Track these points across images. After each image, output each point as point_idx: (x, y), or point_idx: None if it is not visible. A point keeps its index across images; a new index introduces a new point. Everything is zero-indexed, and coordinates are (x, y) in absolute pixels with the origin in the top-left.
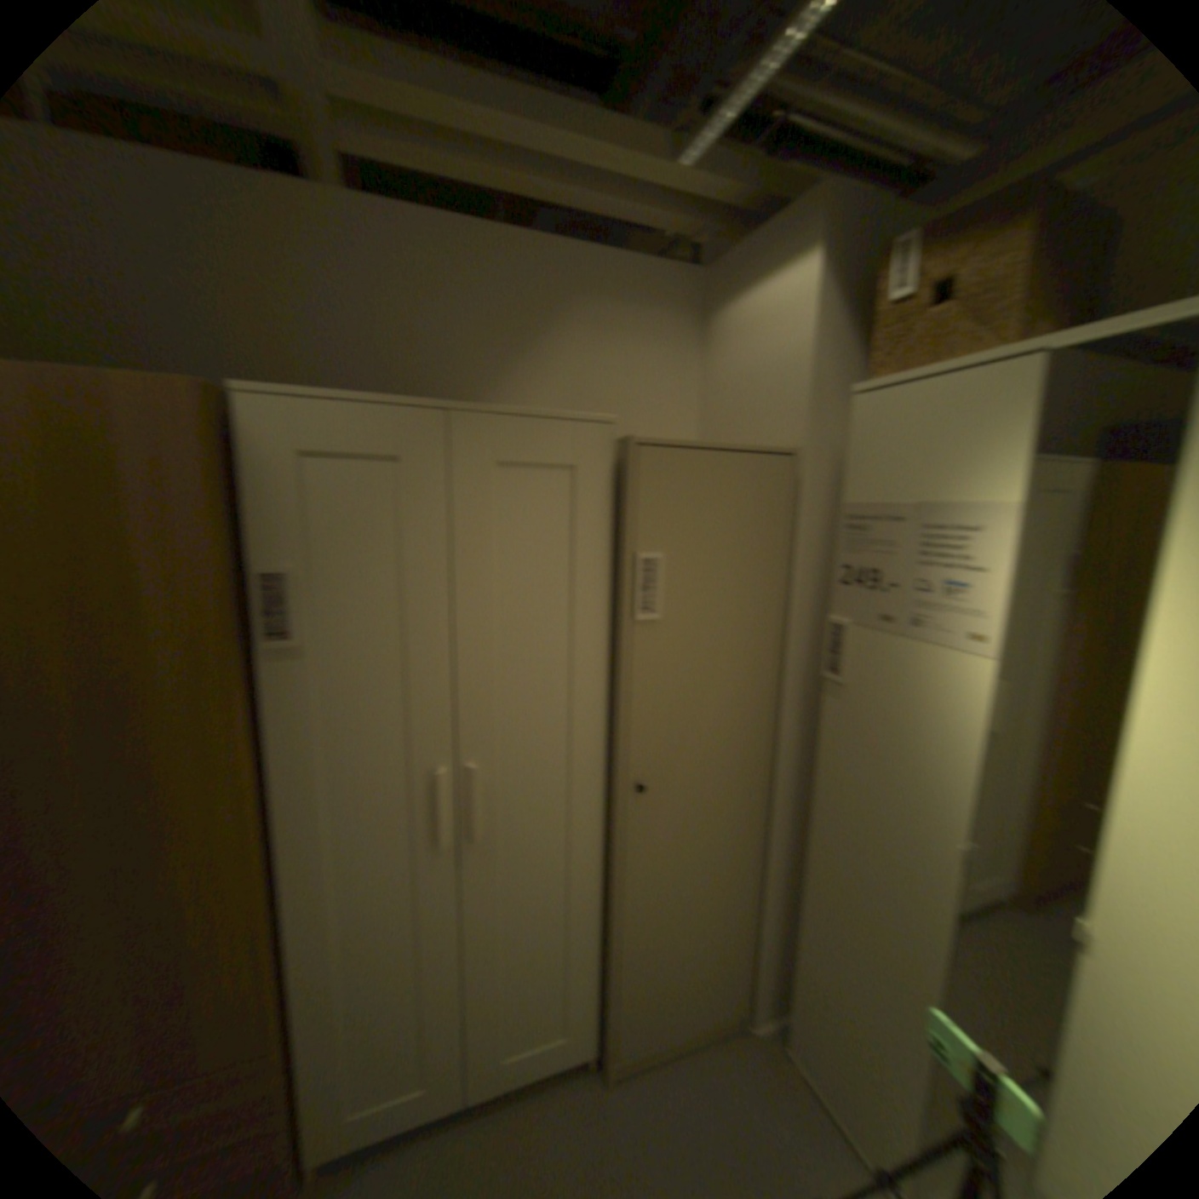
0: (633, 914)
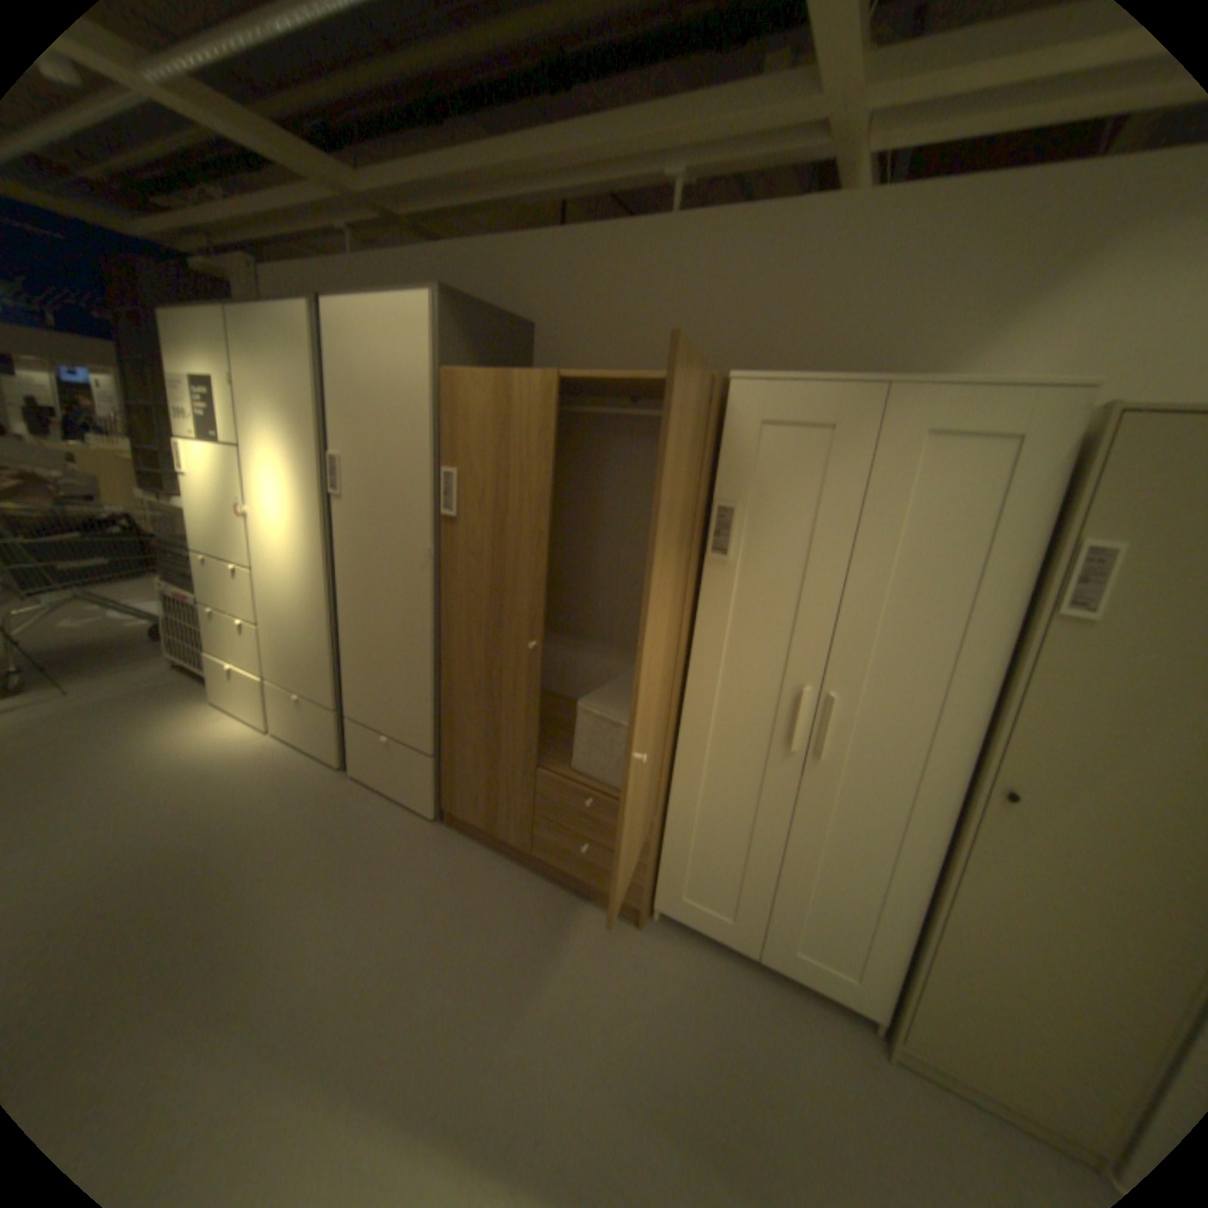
0: (974, 926)
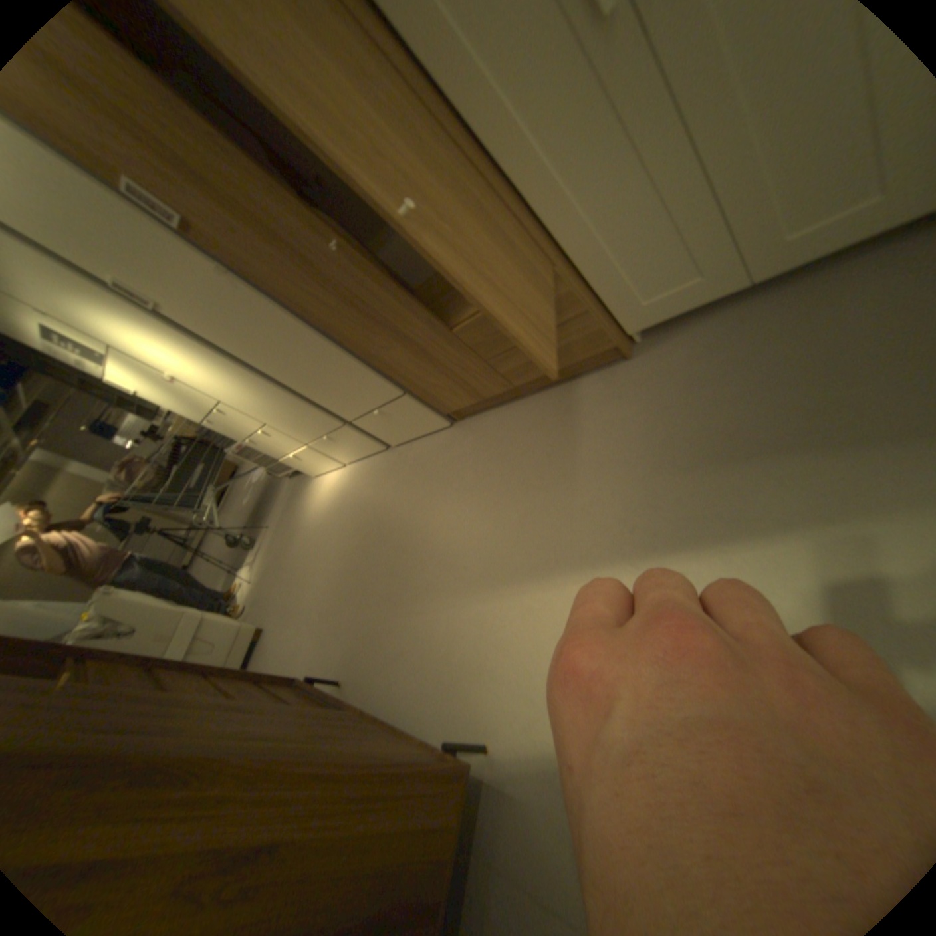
0: None
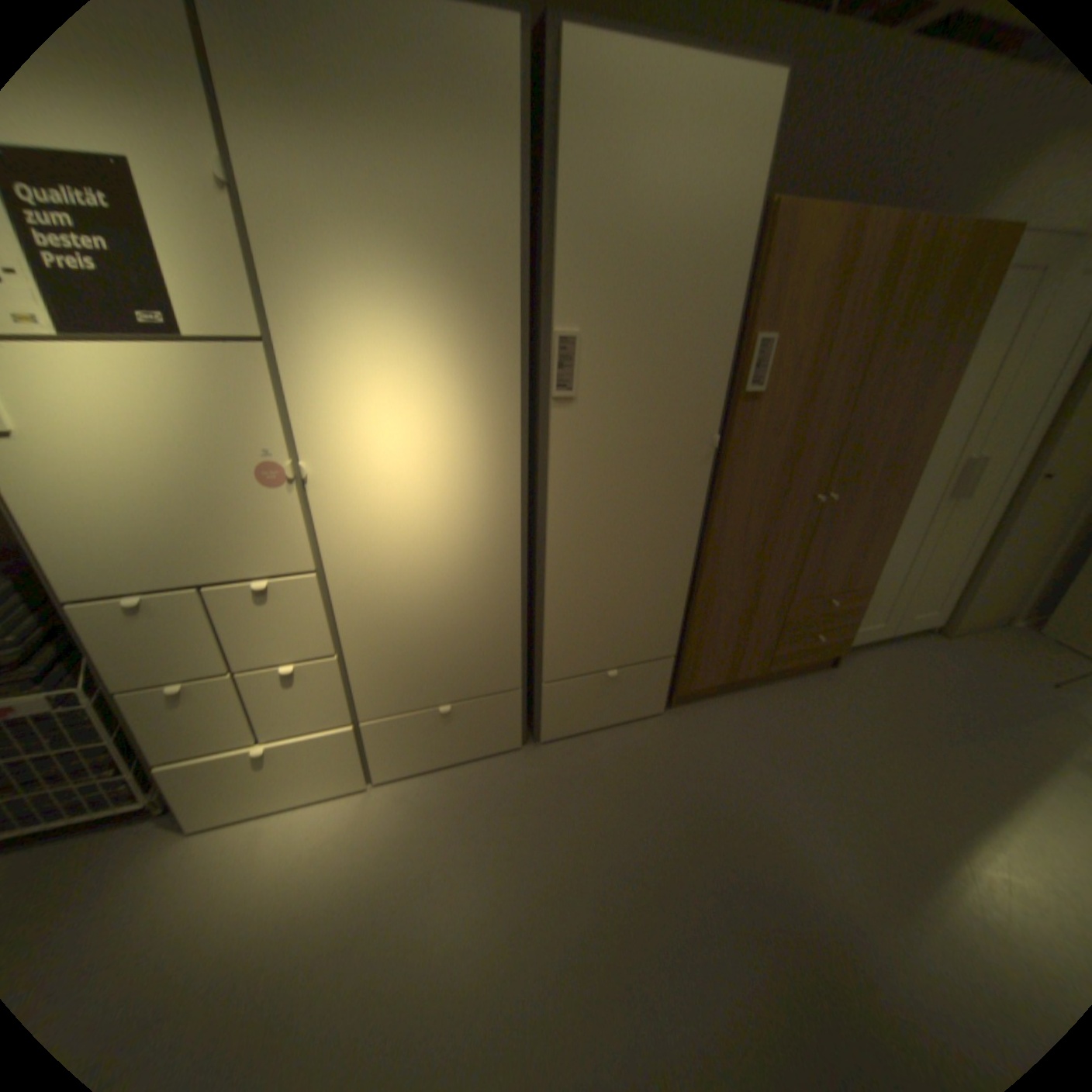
0: (1008, 550)
